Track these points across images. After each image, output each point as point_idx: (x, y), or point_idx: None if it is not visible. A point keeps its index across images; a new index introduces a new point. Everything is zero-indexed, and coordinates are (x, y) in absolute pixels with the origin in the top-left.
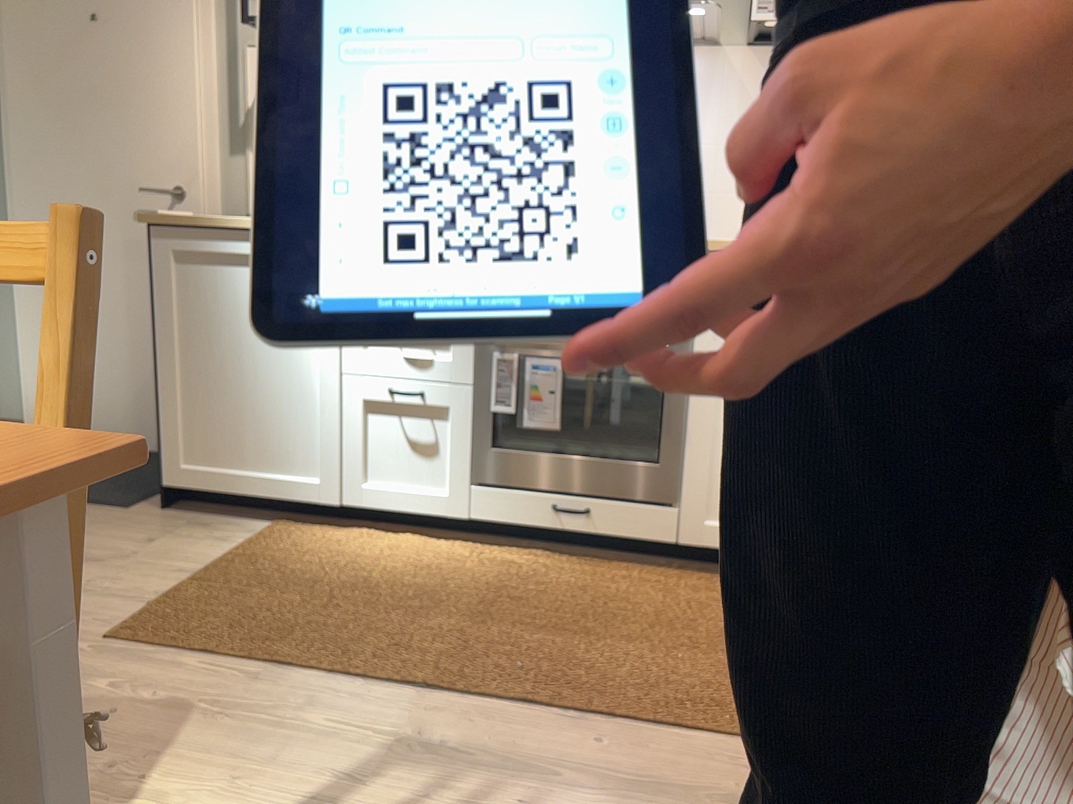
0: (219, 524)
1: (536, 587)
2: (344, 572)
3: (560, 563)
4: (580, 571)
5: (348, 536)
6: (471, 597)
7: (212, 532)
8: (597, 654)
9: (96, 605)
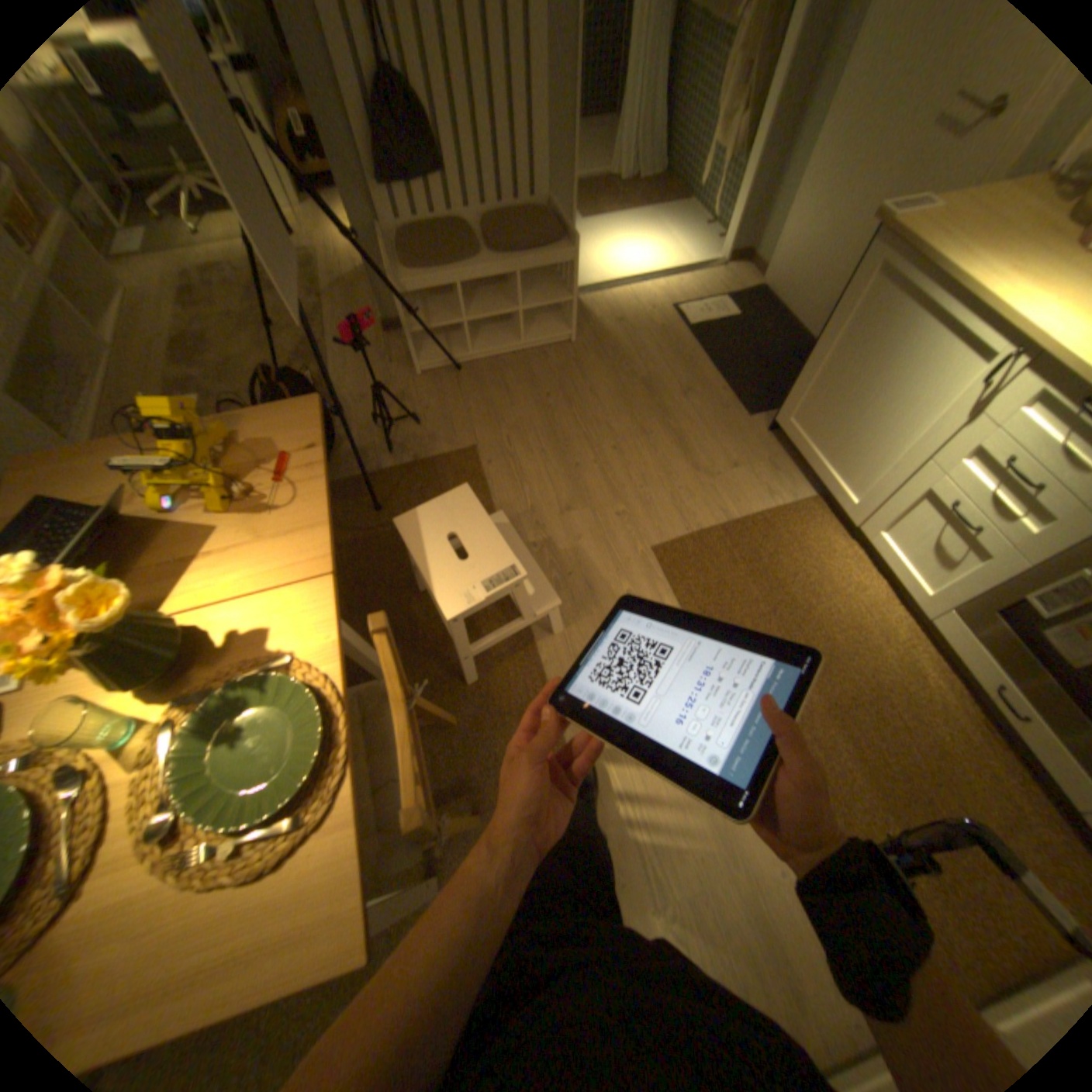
0: (781, 476)
1: (912, 723)
2: (805, 591)
3: (968, 713)
4: (970, 739)
5: (847, 549)
6: (856, 688)
7: (770, 483)
8: (871, 823)
9: (666, 516)
